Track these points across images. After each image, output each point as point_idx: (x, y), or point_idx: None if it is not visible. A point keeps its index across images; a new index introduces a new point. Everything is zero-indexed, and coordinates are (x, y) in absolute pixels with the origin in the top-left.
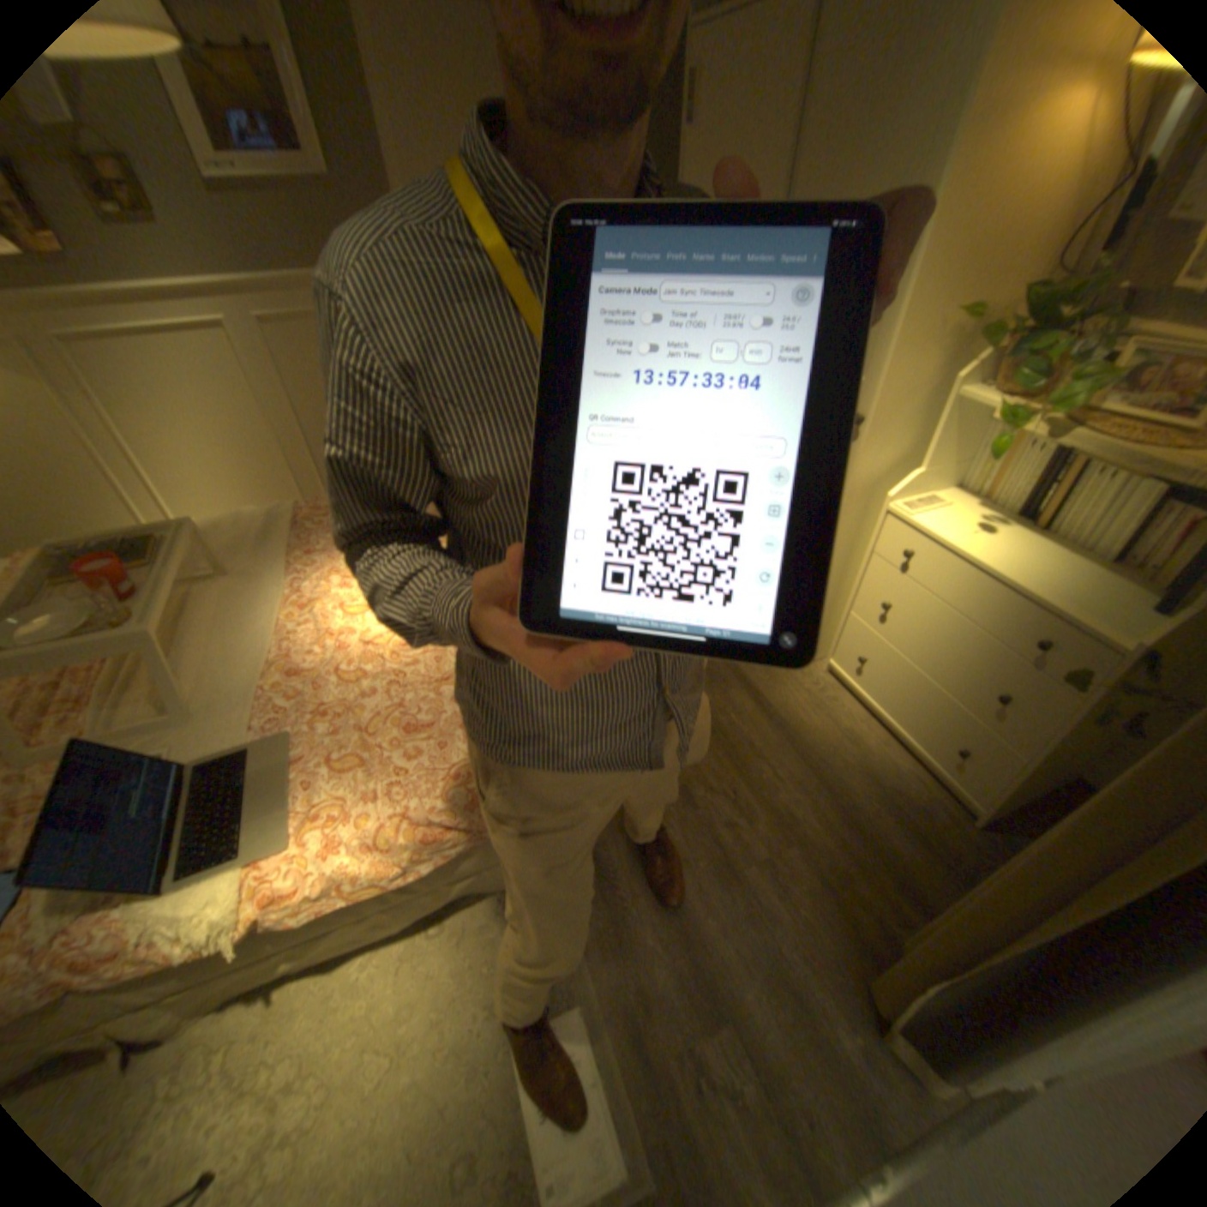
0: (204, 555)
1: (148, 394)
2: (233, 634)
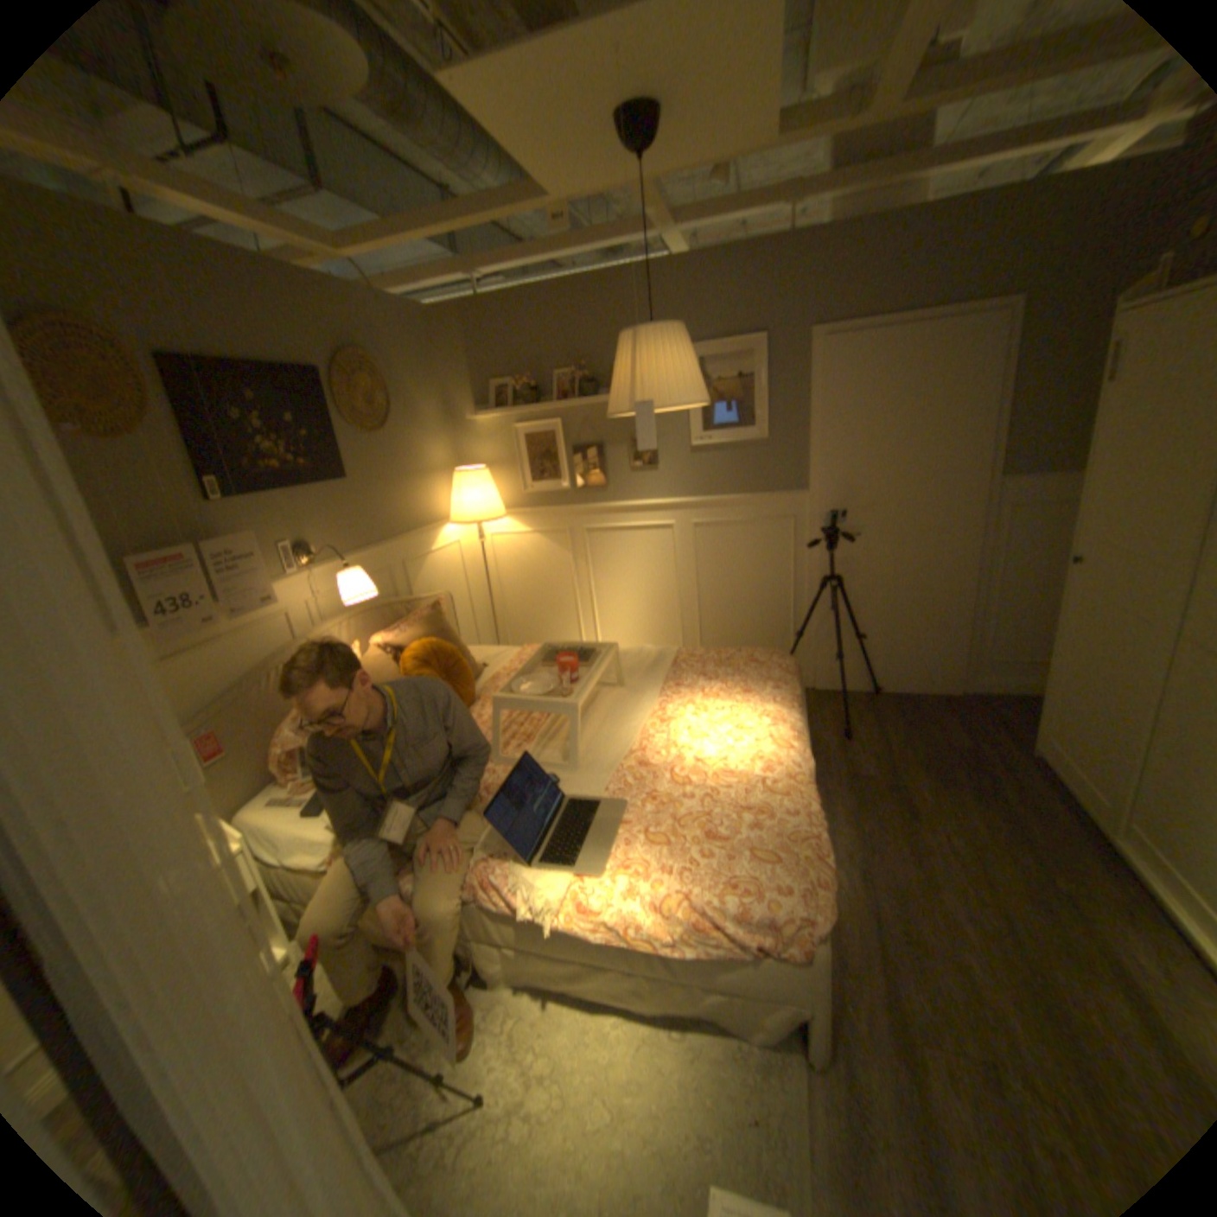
0: (616, 669)
1: (618, 565)
2: (616, 725)
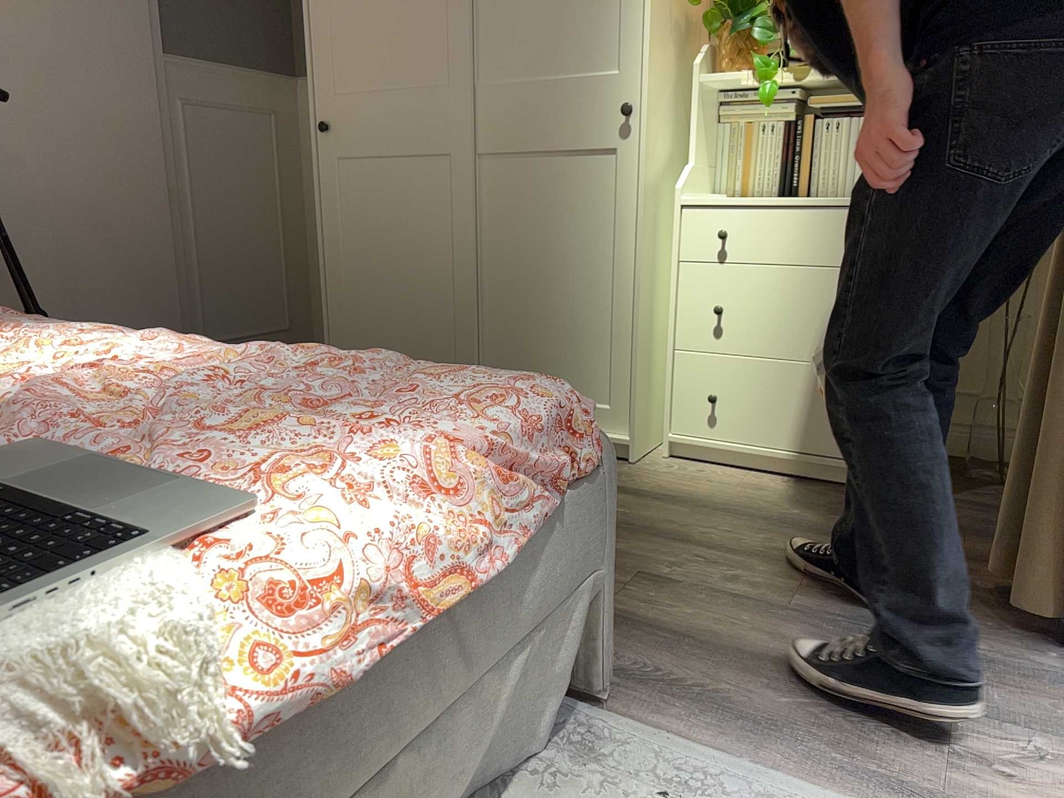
0: None
1: None
2: None
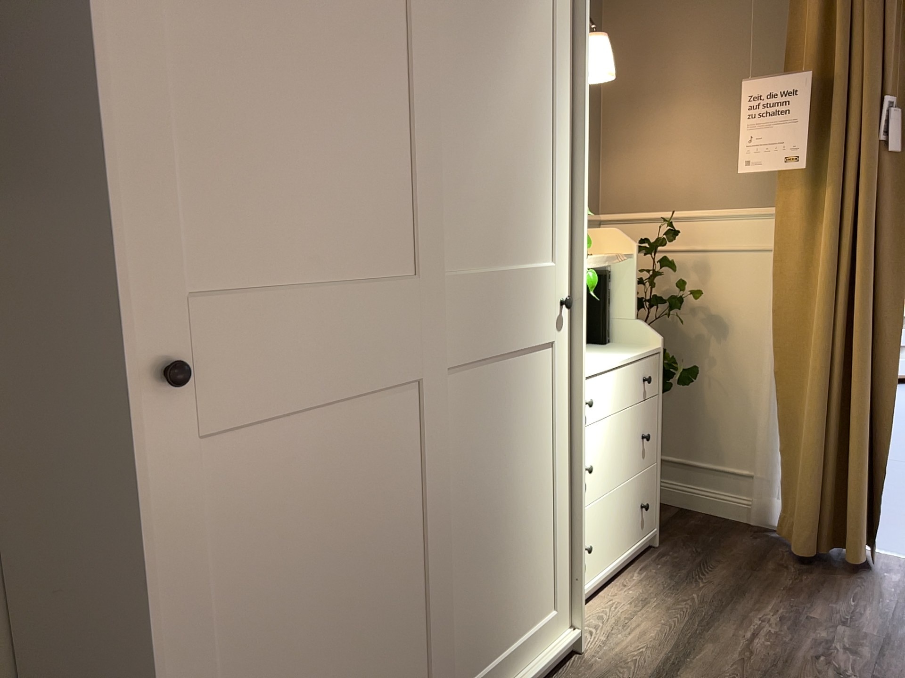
0: None
1: None
2: None
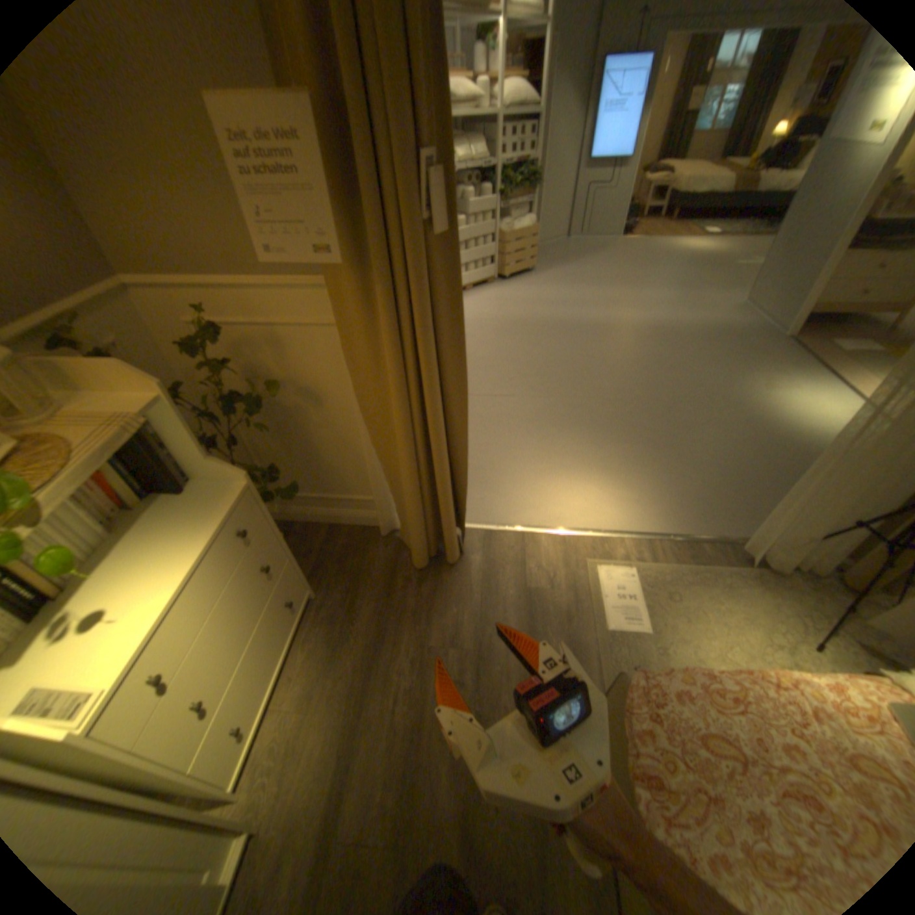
0: None
1: None
2: None
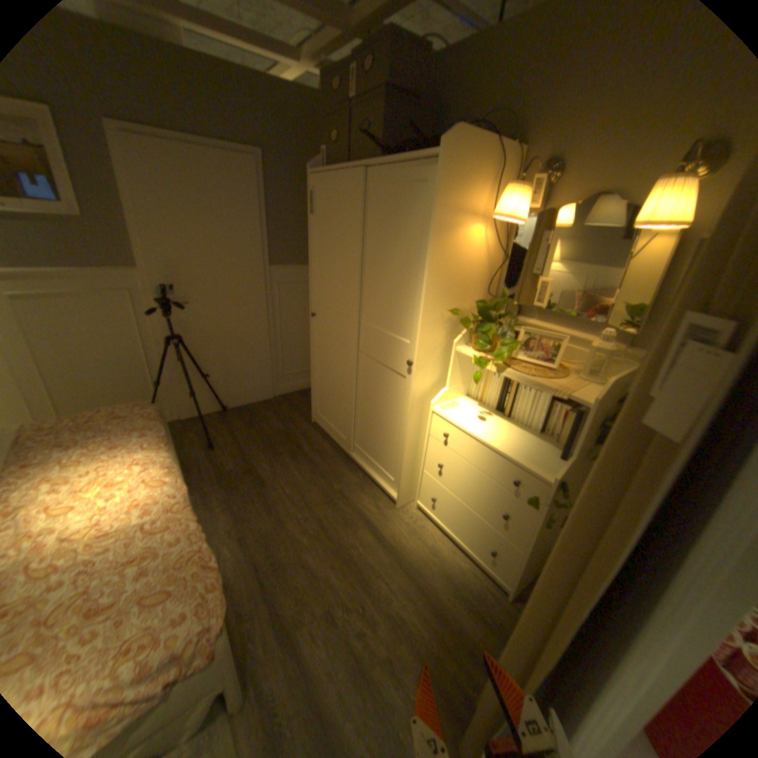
0: None
1: None
2: None
